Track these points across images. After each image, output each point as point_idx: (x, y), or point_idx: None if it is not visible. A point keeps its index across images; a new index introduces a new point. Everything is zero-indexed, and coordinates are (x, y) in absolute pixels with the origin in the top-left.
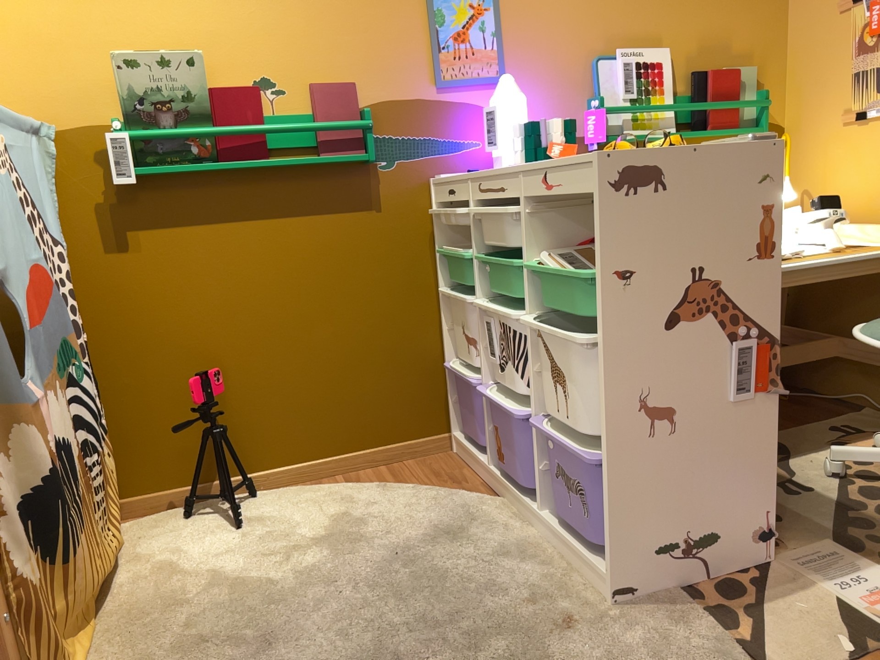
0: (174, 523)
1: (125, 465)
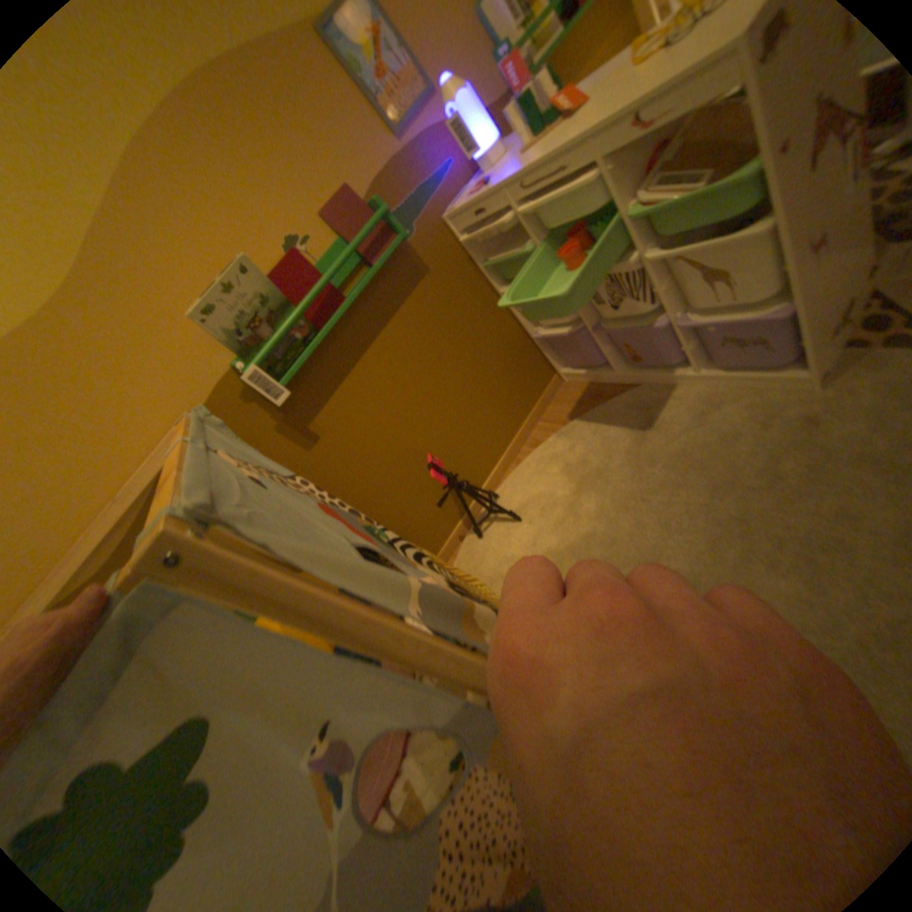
0: (481, 547)
1: (423, 544)
